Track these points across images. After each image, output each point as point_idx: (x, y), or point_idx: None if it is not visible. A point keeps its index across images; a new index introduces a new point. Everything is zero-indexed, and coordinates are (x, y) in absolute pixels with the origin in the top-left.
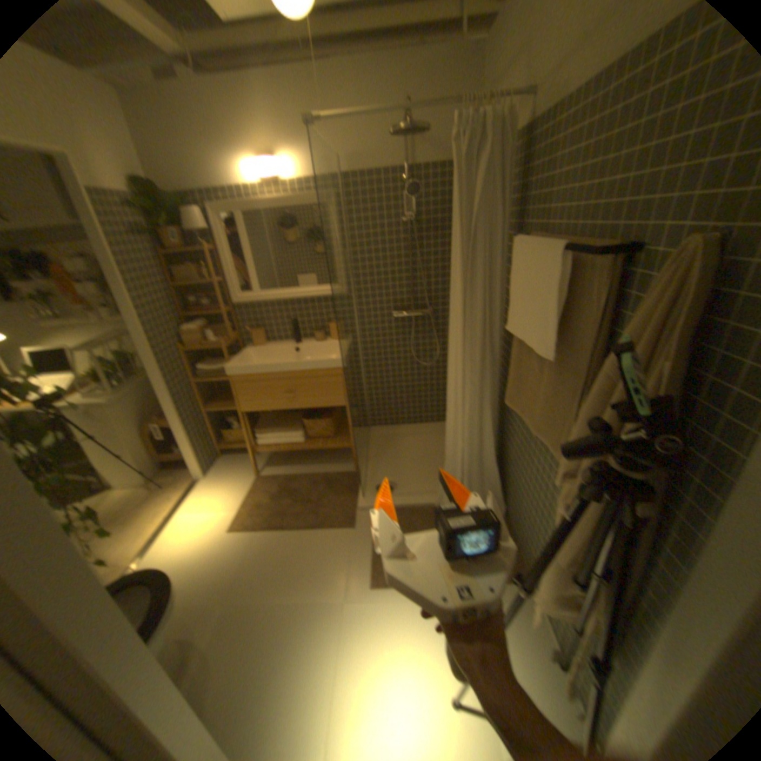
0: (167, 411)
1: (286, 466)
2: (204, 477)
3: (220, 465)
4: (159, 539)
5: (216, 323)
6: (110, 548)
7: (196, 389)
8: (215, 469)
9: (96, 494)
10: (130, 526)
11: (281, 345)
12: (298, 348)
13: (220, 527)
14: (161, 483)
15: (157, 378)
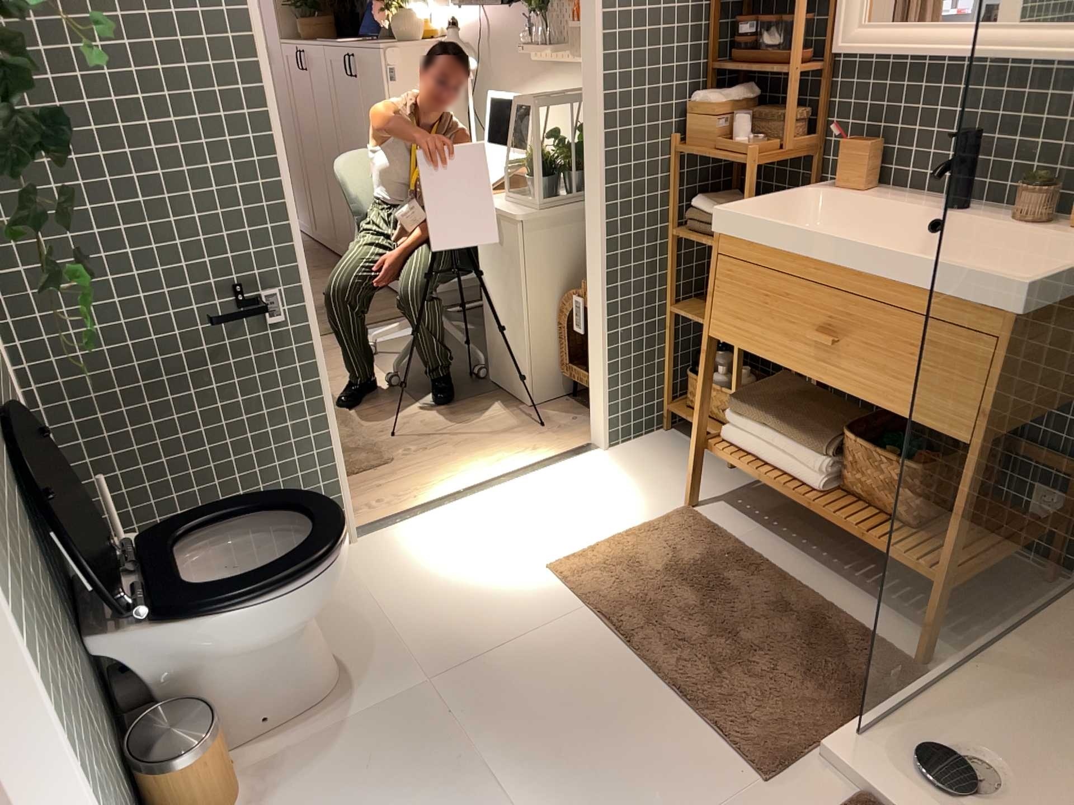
0: (593, 276)
1: (763, 531)
2: (610, 450)
3: (654, 447)
4: (467, 504)
5: (785, 108)
6: (416, 472)
7: (679, 256)
8: (639, 449)
9: (473, 384)
10: (460, 459)
11: (905, 207)
12: (943, 228)
13: (549, 554)
14: (551, 420)
15: (597, 196)
